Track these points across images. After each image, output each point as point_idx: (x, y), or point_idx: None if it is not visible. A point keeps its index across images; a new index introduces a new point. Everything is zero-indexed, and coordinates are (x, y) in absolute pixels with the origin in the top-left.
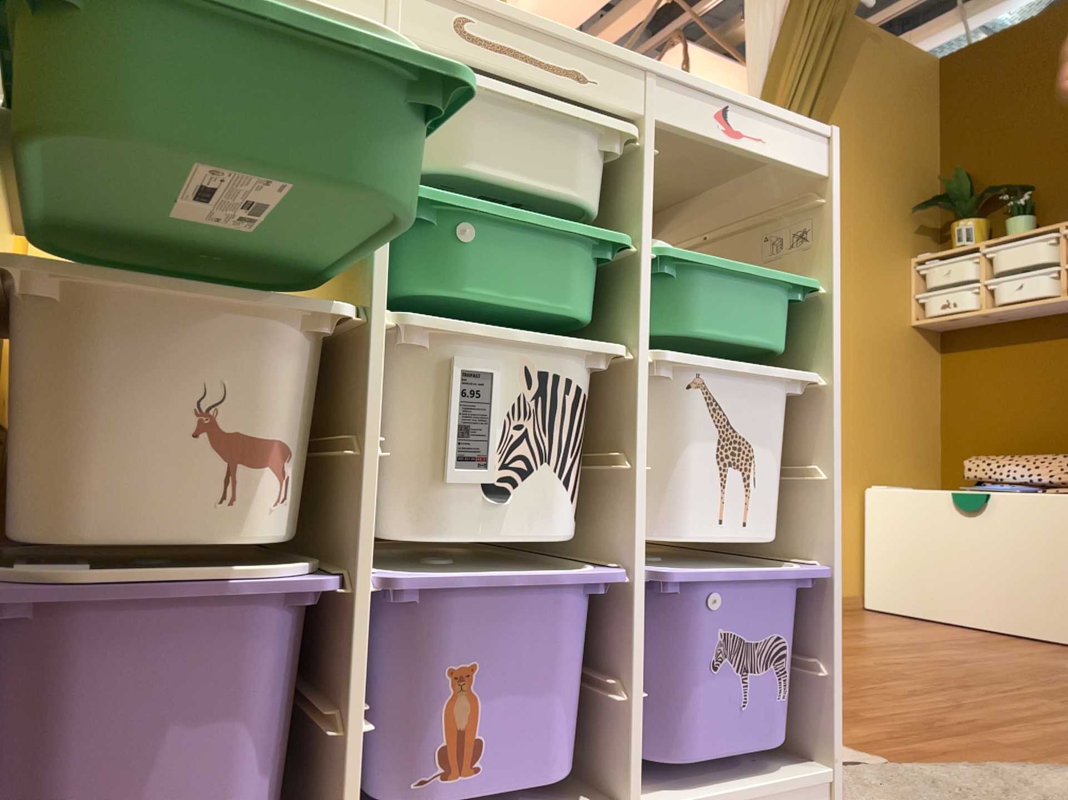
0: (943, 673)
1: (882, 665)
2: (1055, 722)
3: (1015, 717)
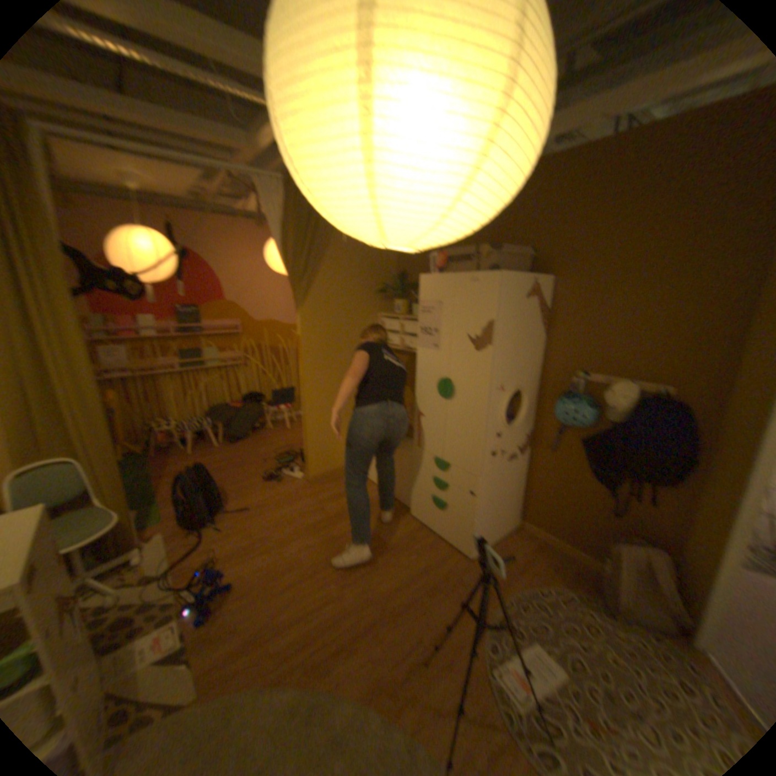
0: (319, 564)
1: (299, 559)
2: (316, 626)
3: (304, 622)
